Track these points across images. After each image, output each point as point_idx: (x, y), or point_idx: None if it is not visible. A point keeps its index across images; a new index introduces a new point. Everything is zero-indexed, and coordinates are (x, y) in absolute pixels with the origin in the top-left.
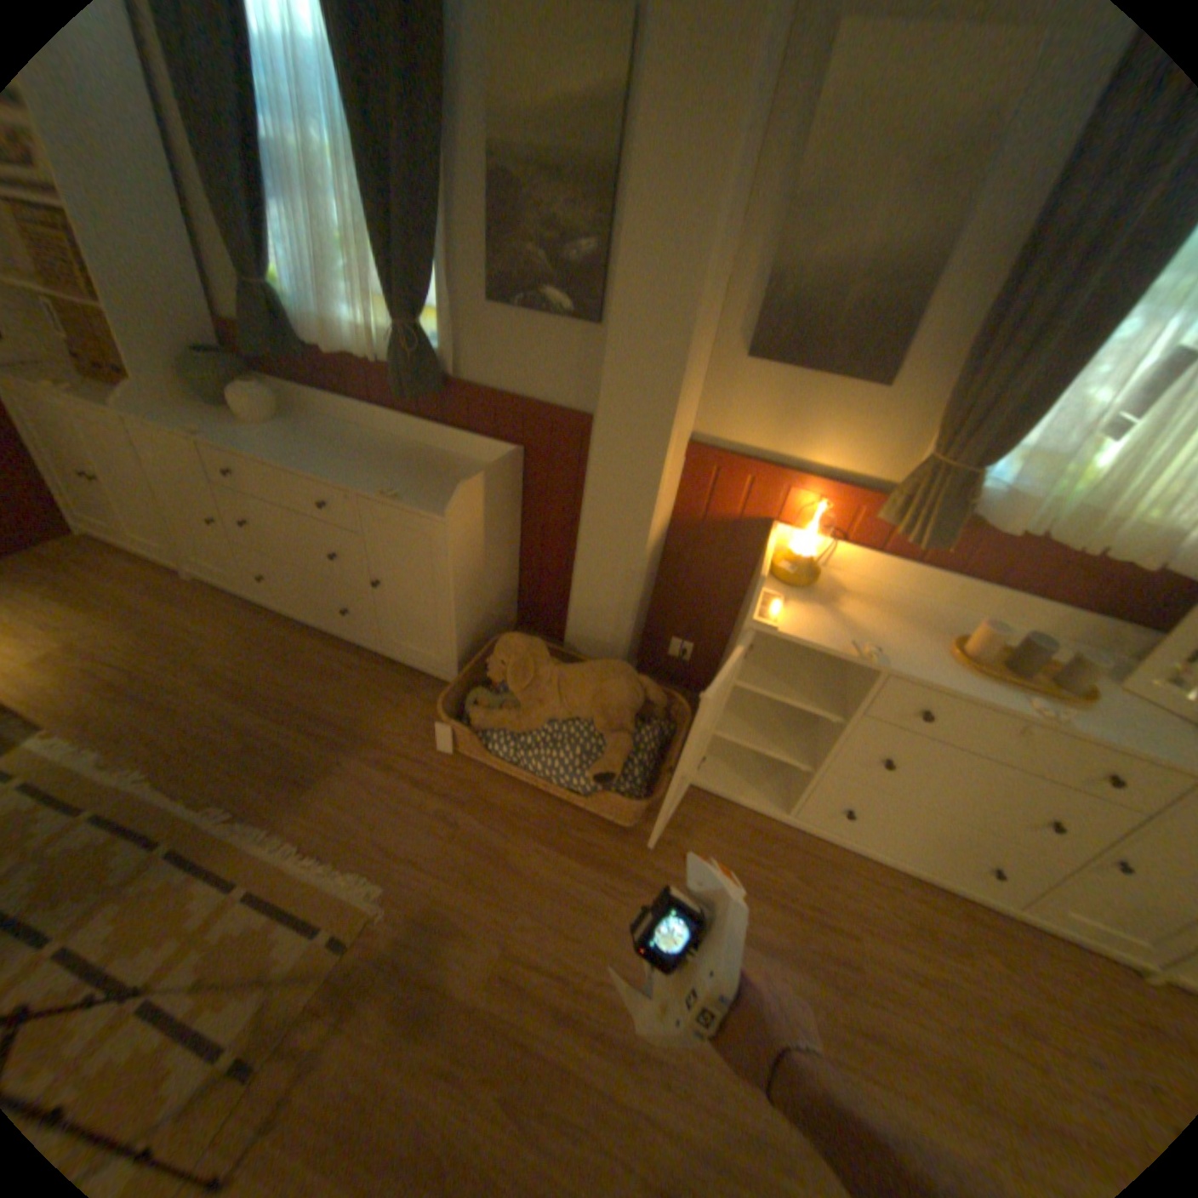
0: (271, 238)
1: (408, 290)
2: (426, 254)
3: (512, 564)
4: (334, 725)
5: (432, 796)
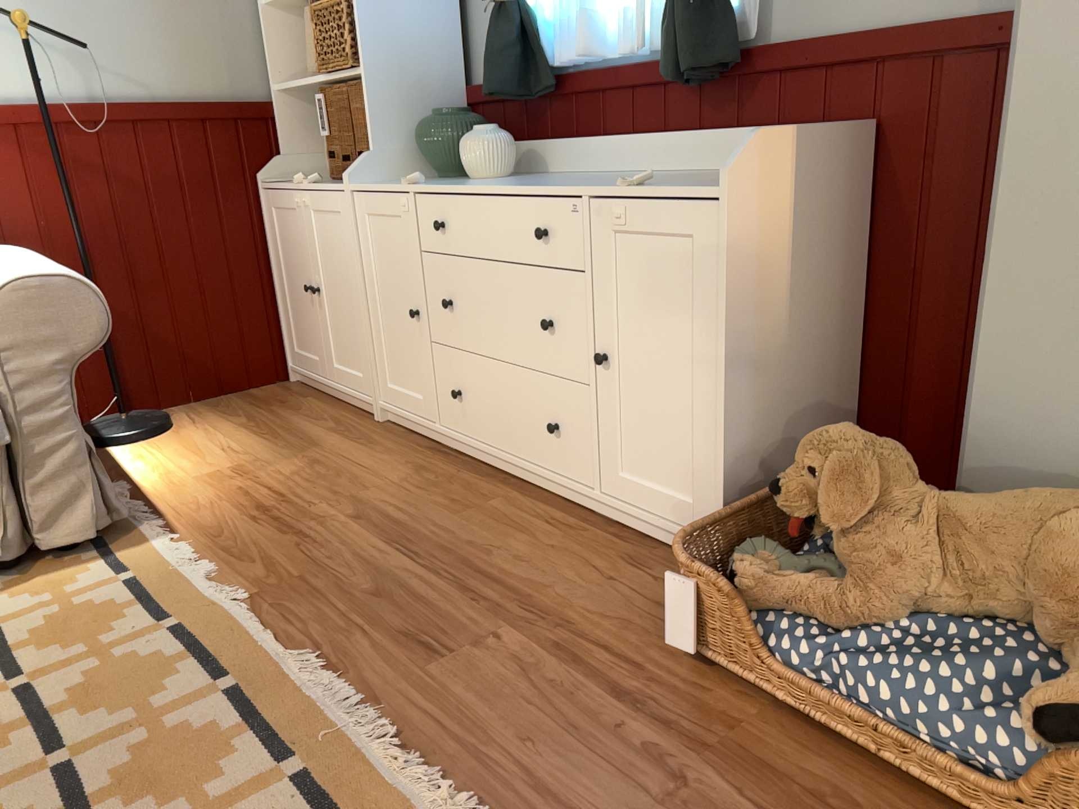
0: None
1: None
2: None
3: (844, 353)
4: (505, 585)
5: (643, 717)
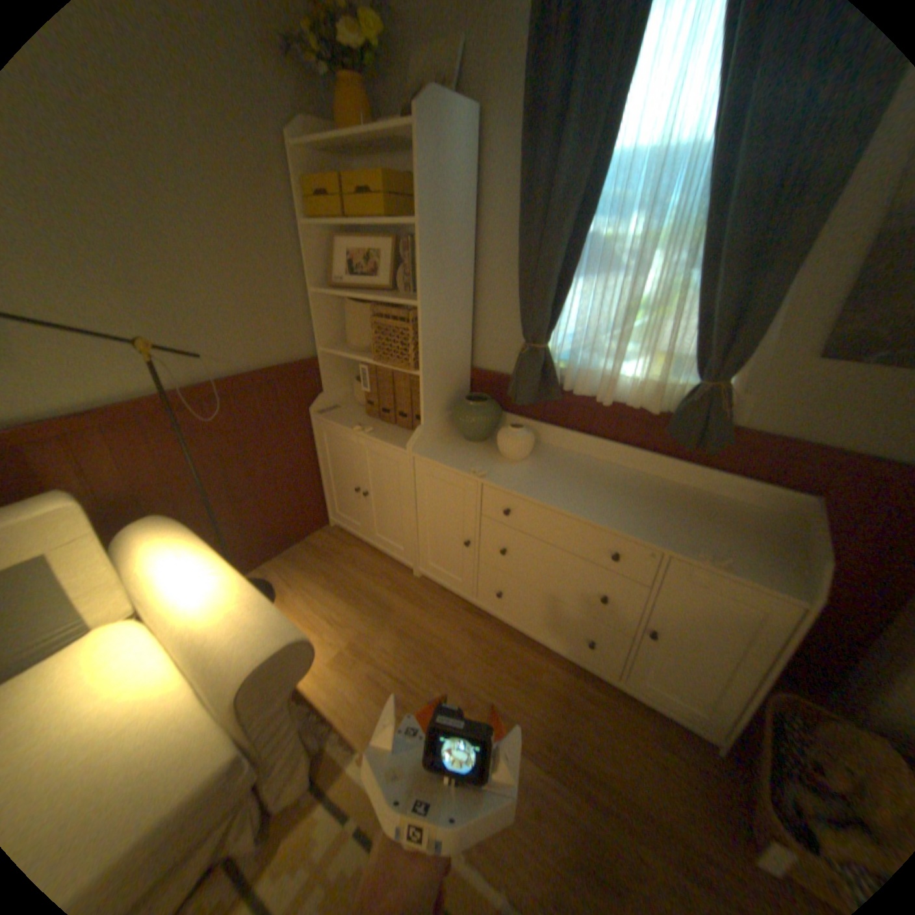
0: (565, 307)
1: (746, 350)
2: (775, 315)
3: None
4: (611, 786)
5: None
